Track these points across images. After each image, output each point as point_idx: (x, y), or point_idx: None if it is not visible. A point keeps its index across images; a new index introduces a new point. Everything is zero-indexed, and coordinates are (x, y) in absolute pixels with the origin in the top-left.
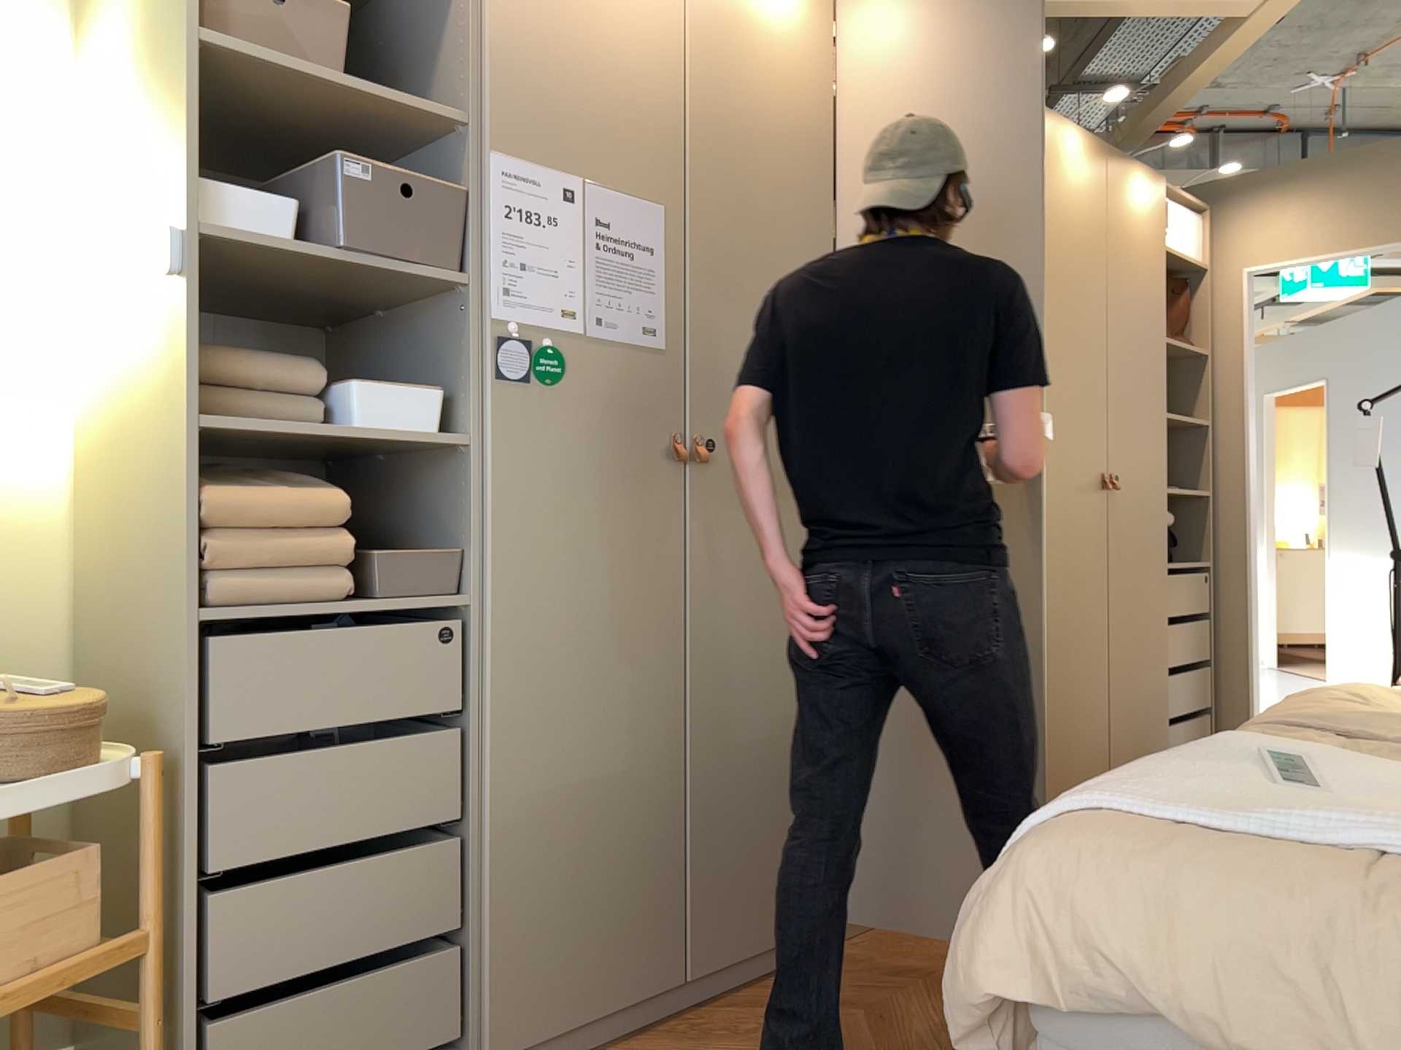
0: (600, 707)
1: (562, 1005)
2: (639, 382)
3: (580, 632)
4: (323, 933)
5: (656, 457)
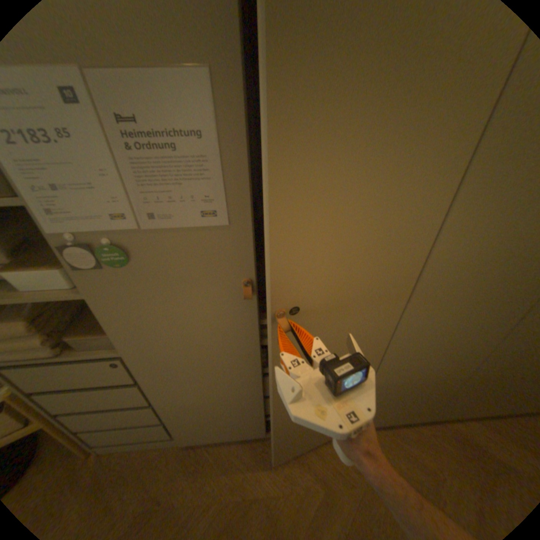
0: (210, 385)
1: (209, 439)
2: (208, 252)
3: (190, 366)
4: (108, 423)
5: (233, 294)
